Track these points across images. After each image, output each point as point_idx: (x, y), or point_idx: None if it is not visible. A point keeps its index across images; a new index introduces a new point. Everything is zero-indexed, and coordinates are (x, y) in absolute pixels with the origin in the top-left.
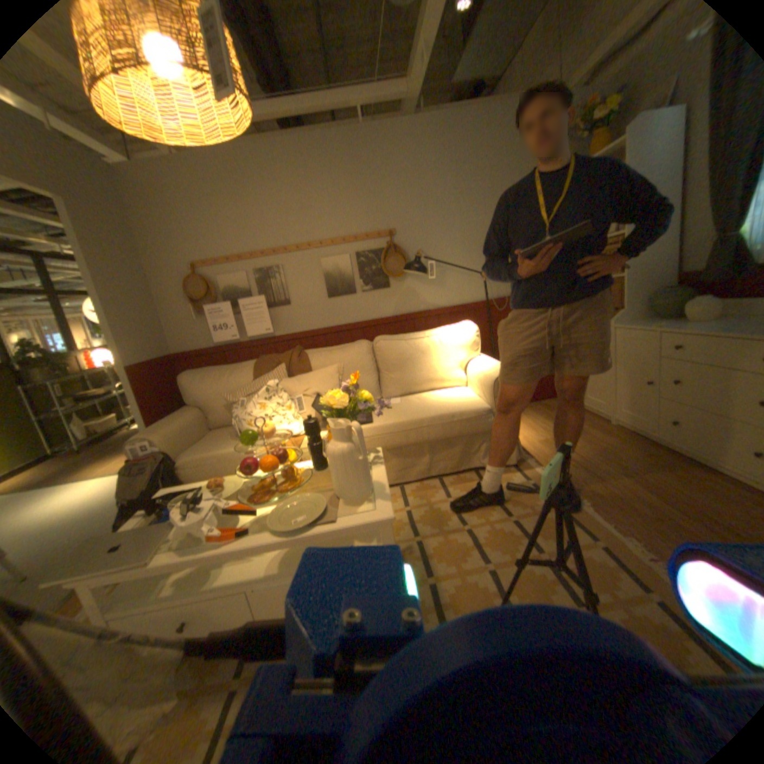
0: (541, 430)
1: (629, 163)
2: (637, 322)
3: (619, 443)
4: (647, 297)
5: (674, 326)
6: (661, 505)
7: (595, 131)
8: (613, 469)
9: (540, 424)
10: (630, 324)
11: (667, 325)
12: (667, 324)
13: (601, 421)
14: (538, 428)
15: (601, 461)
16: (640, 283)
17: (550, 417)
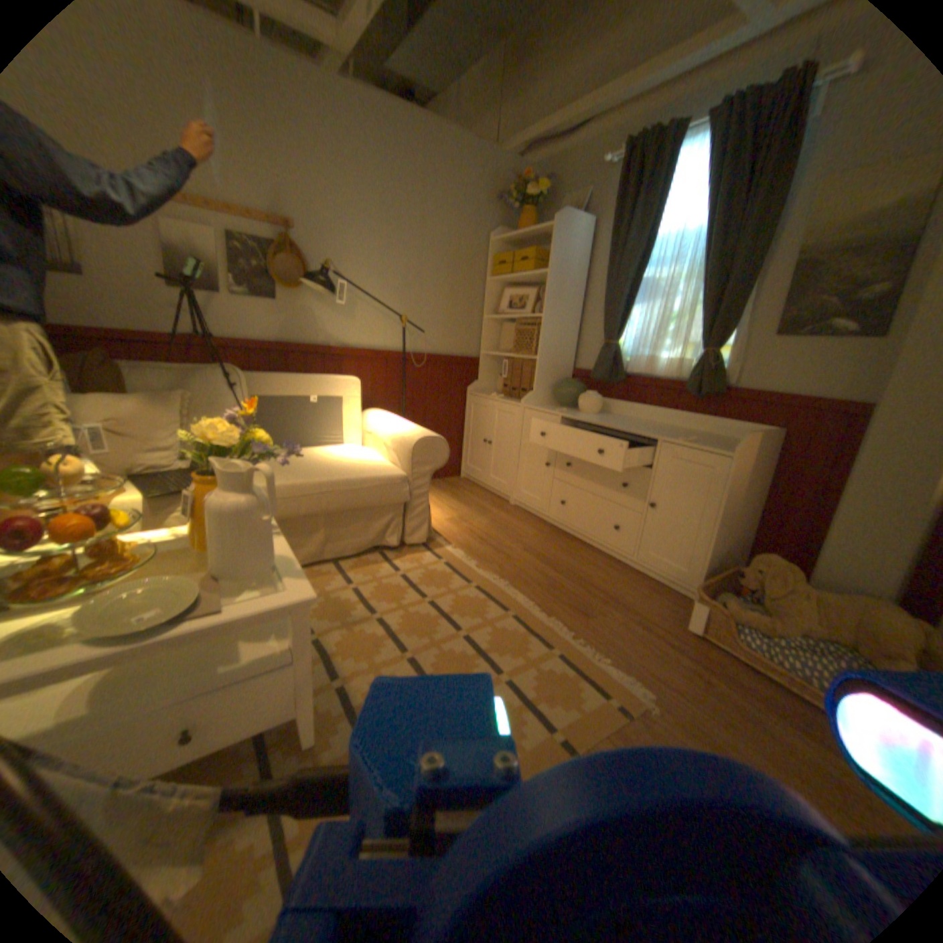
0: (446, 508)
1: (550, 252)
2: (541, 406)
3: (516, 521)
4: (549, 384)
5: (570, 414)
6: (551, 574)
7: (522, 207)
8: (513, 545)
9: (444, 502)
10: (536, 406)
11: (565, 412)
12: (565, 410)
13: (499, 500)
14: (442, 505)
15: (502, 538)
16: (546, 369)
17: (453, 495)
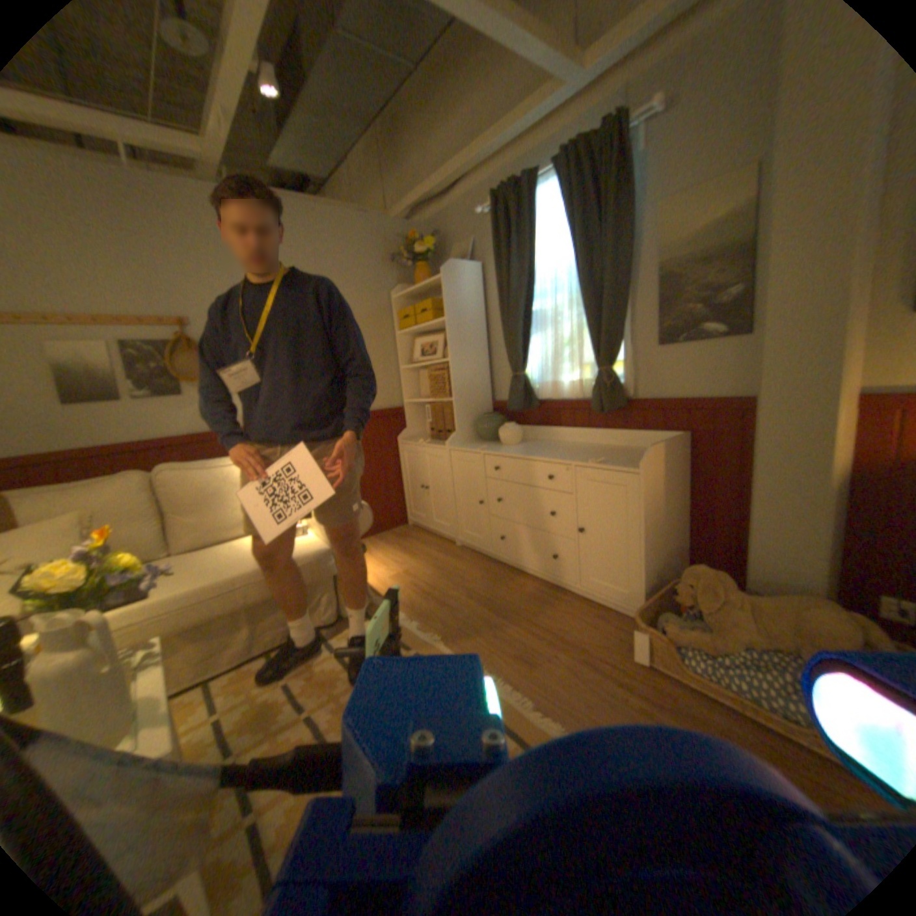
0: (392, 563)
1: (447, 300)
2: (466, 445)
3: (463, 564)
4: (472, 422)
5: (492, 449)
6: (497, 620)
7: (418, 263)
8: (459, 593)
9: (391, 557)
10: (461, 446)
11: (487, 449)
12: (487, 447)
13: (447, 543)
14: (388, 561)
15: (448, 587)
16: (465, 409)
17: (401, 546)
